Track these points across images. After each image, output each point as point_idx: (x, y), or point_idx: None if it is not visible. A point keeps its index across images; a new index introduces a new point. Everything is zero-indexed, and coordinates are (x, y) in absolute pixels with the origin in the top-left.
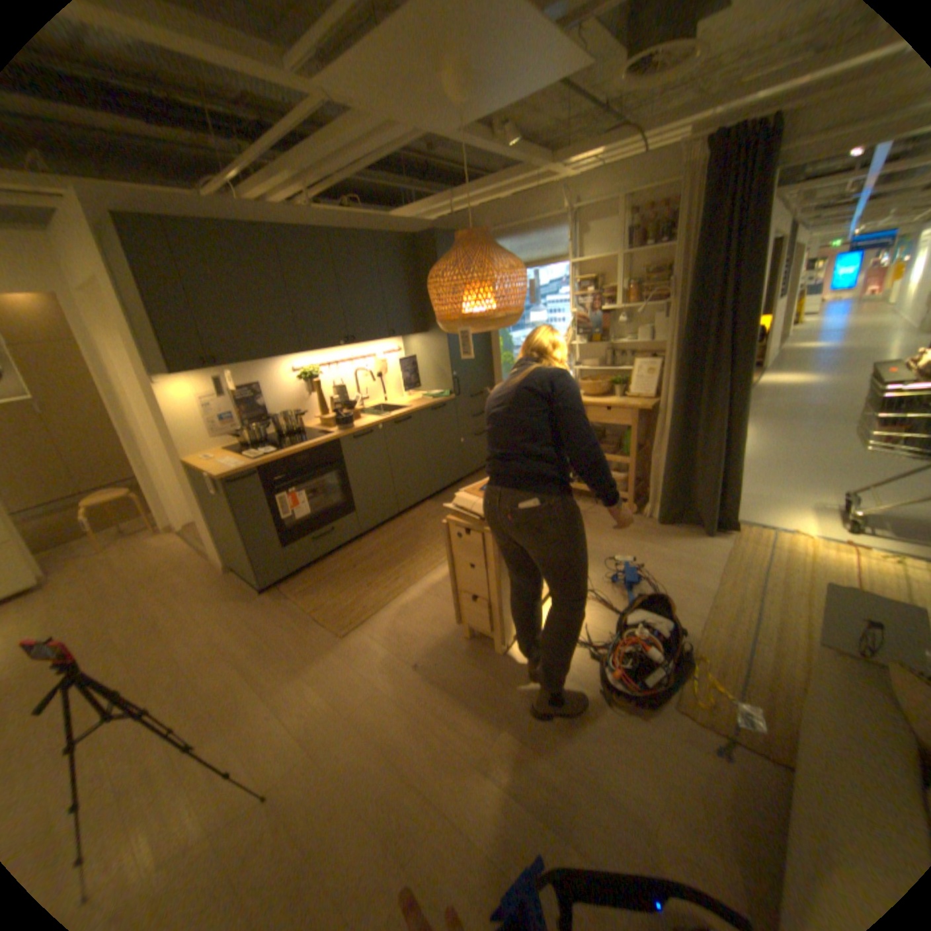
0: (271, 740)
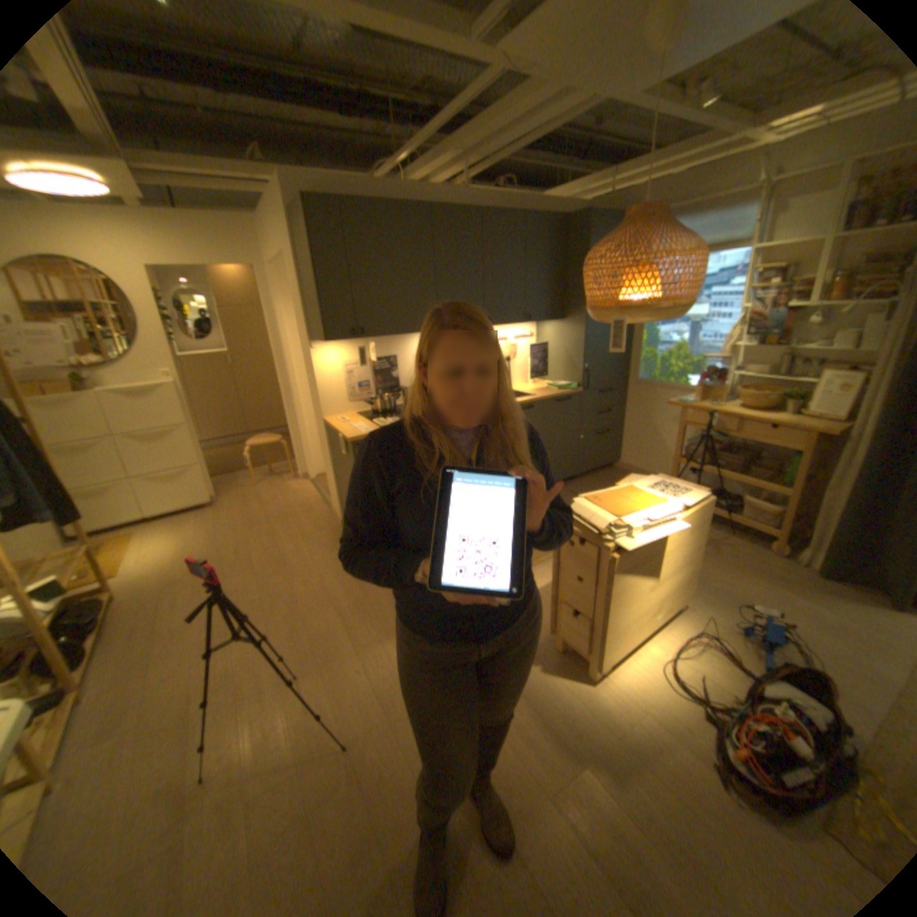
0: (358, 694)
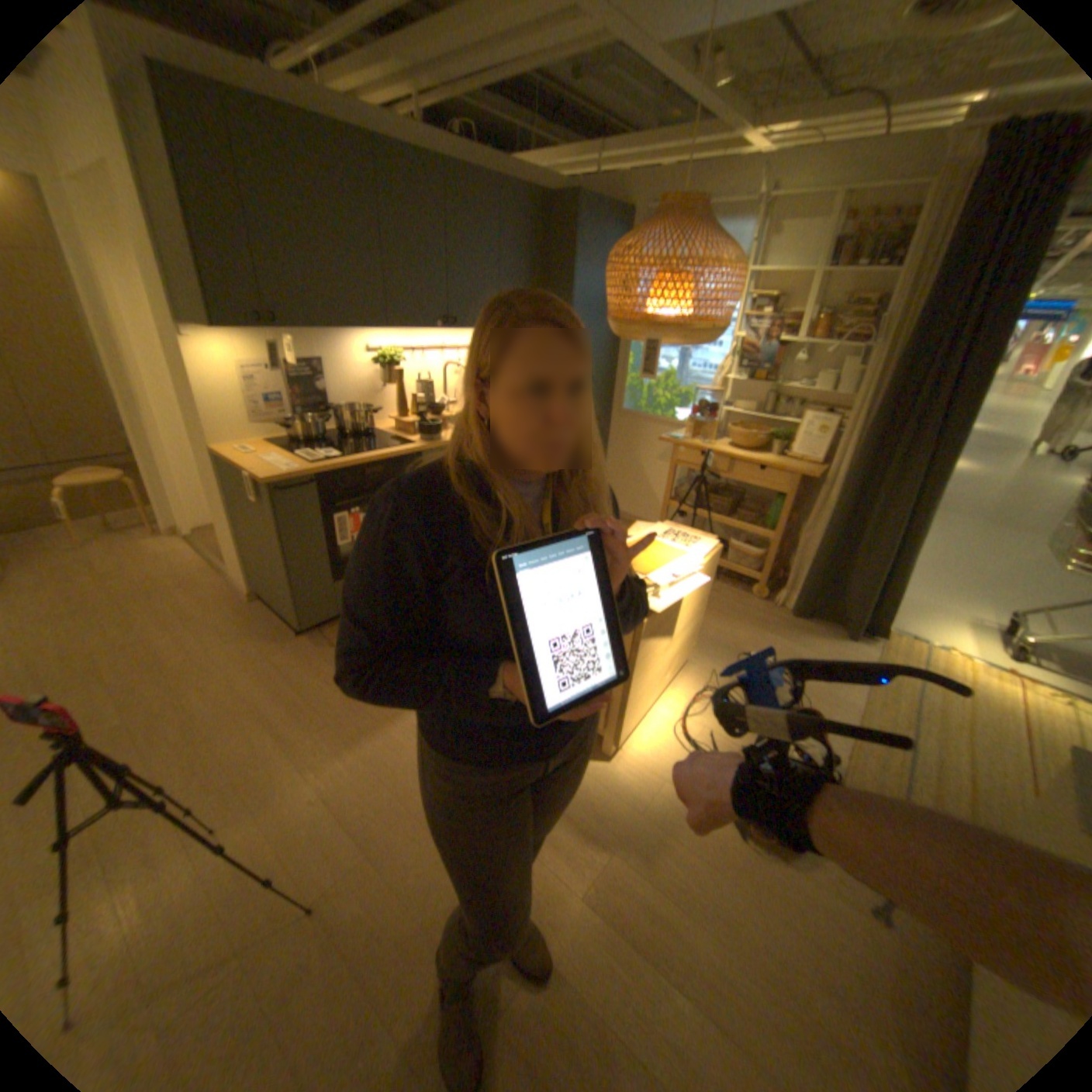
0: (318, 833)
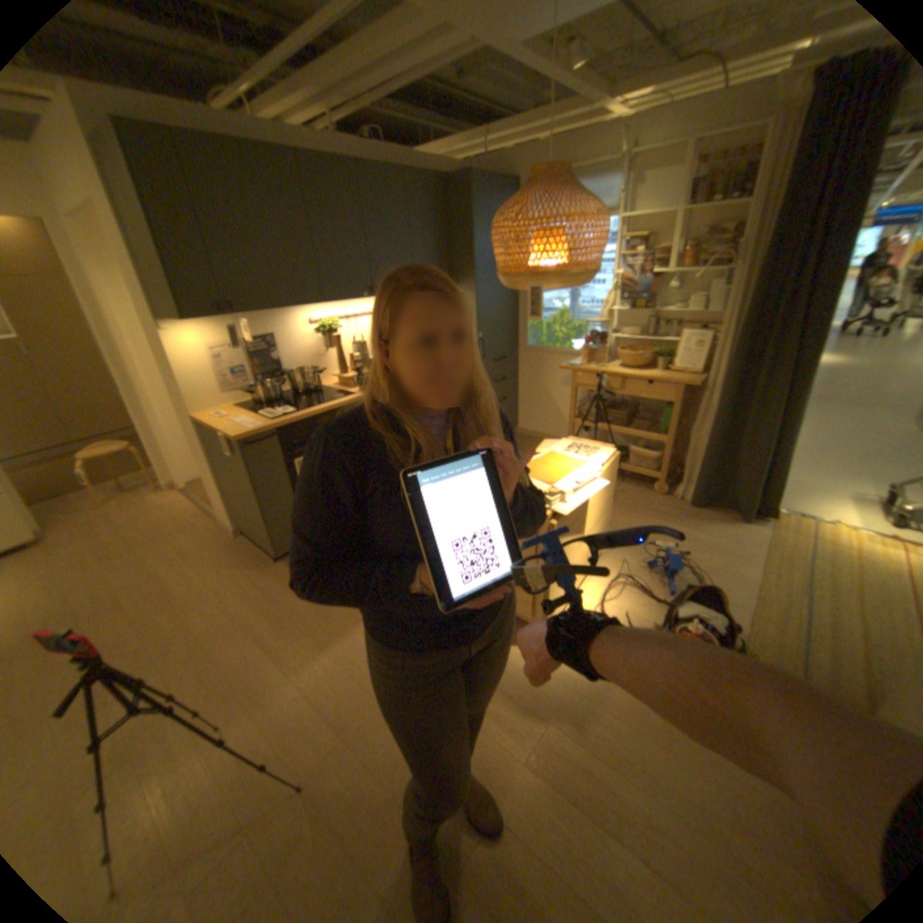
0: (302, 724)
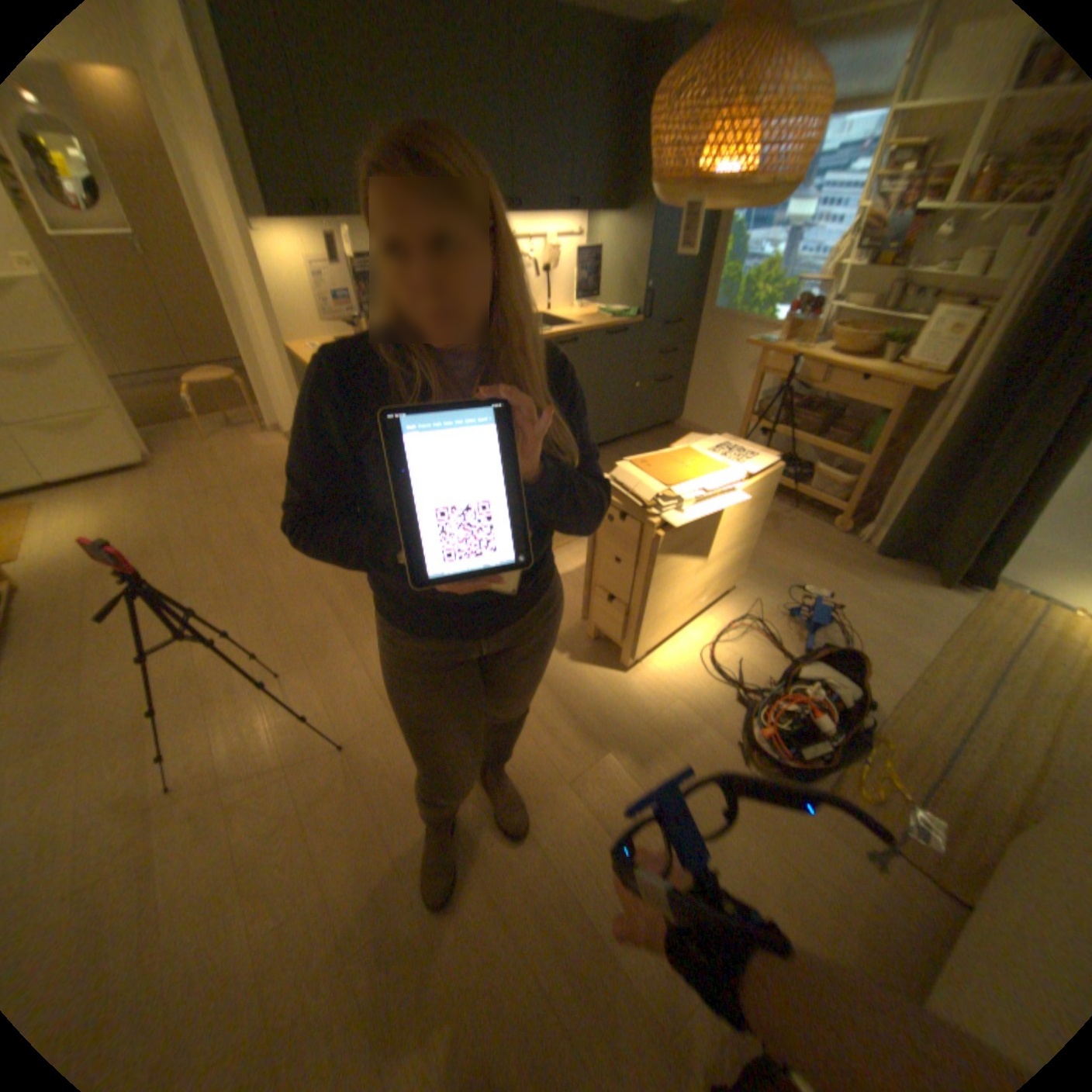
0: (356, 690)
